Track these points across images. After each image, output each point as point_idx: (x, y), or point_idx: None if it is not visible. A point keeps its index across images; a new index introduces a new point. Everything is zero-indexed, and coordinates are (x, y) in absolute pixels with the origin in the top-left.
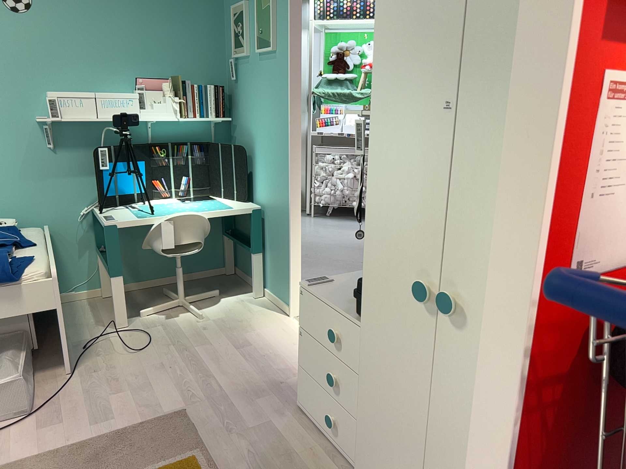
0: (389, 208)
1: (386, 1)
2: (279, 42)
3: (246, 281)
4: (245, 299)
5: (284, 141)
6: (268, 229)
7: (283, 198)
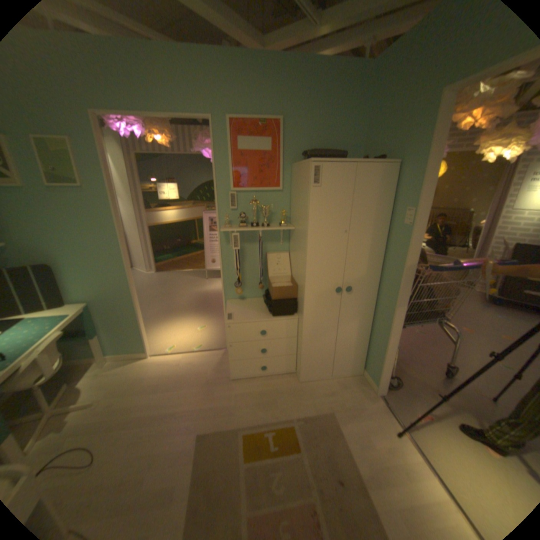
0: (319, 269)
1: (317, 196)
2: (87, 180)
3: (69, 365)
4: (95, 373)
5: (113, 251)
6: (100, 316)
7: (119, 290)
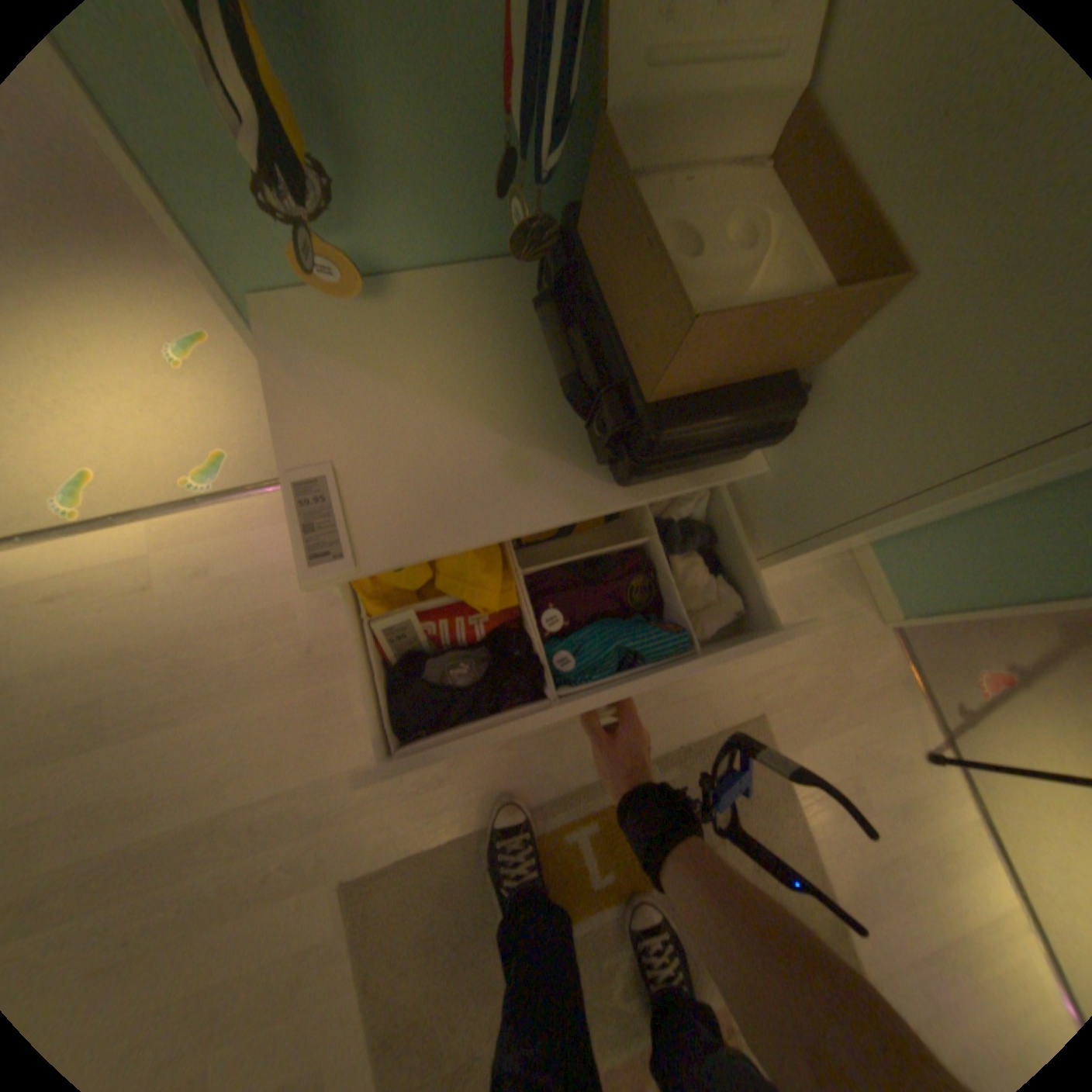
0: None
1: None
2: None
3: None
4: None
5: None
6: None
7: None
